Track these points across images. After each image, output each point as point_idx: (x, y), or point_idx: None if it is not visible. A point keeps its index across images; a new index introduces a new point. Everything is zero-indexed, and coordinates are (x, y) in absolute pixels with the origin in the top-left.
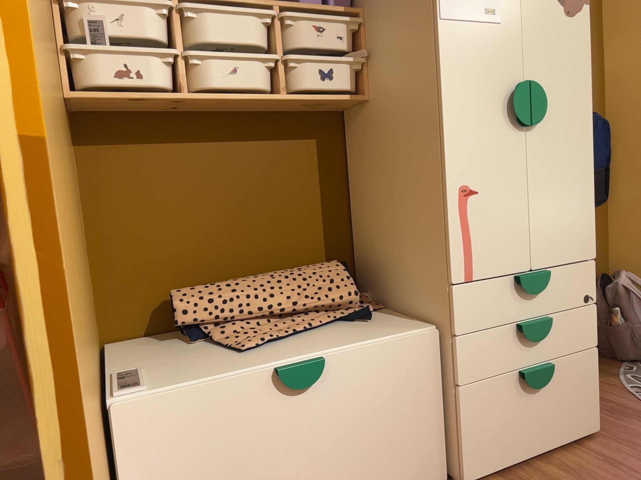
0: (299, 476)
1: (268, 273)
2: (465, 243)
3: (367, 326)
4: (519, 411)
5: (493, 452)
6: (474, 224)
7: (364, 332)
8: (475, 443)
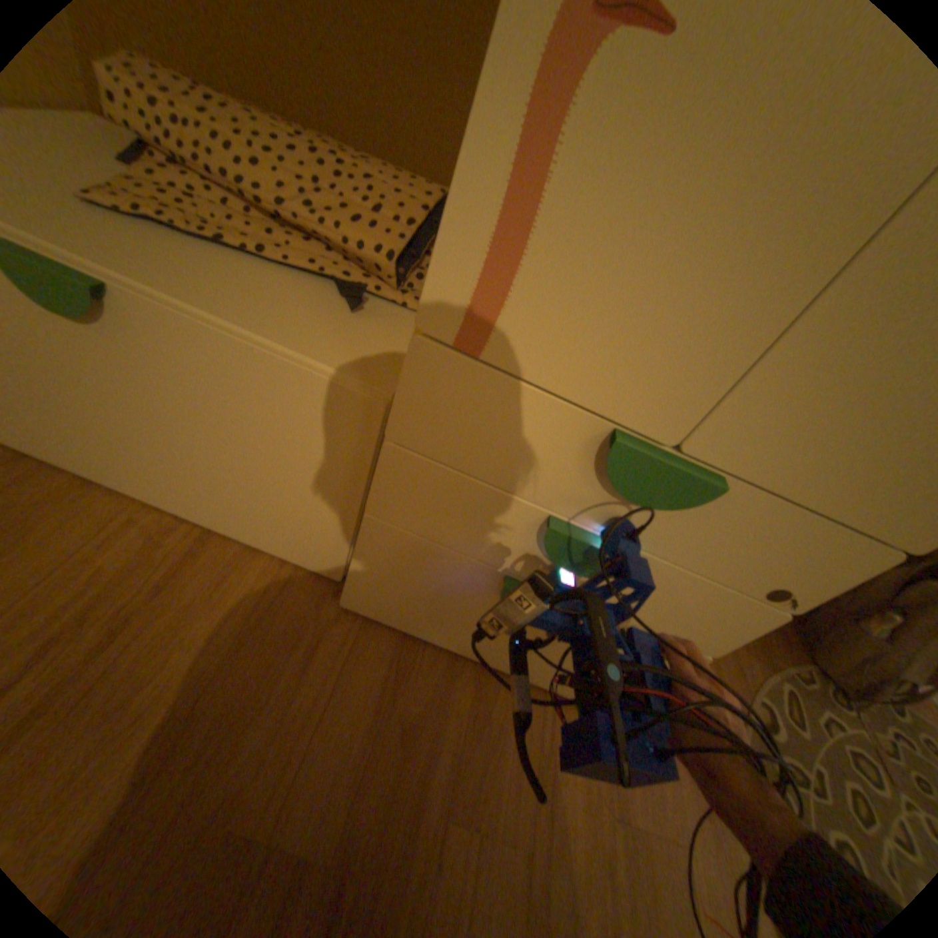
0: (101, 427)
1: (309, 132)
2: (501, 224)
3: (325, 311)
4: (473, 607)
5: (401, 610)
6: (567, 174)
7: (292, 310)
8: (372, 583)
